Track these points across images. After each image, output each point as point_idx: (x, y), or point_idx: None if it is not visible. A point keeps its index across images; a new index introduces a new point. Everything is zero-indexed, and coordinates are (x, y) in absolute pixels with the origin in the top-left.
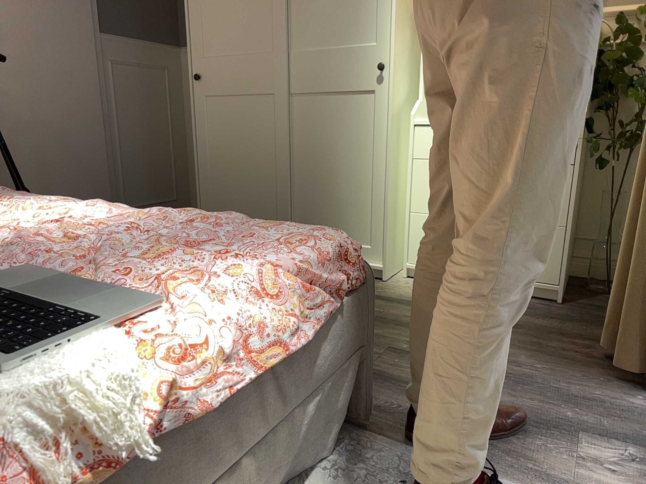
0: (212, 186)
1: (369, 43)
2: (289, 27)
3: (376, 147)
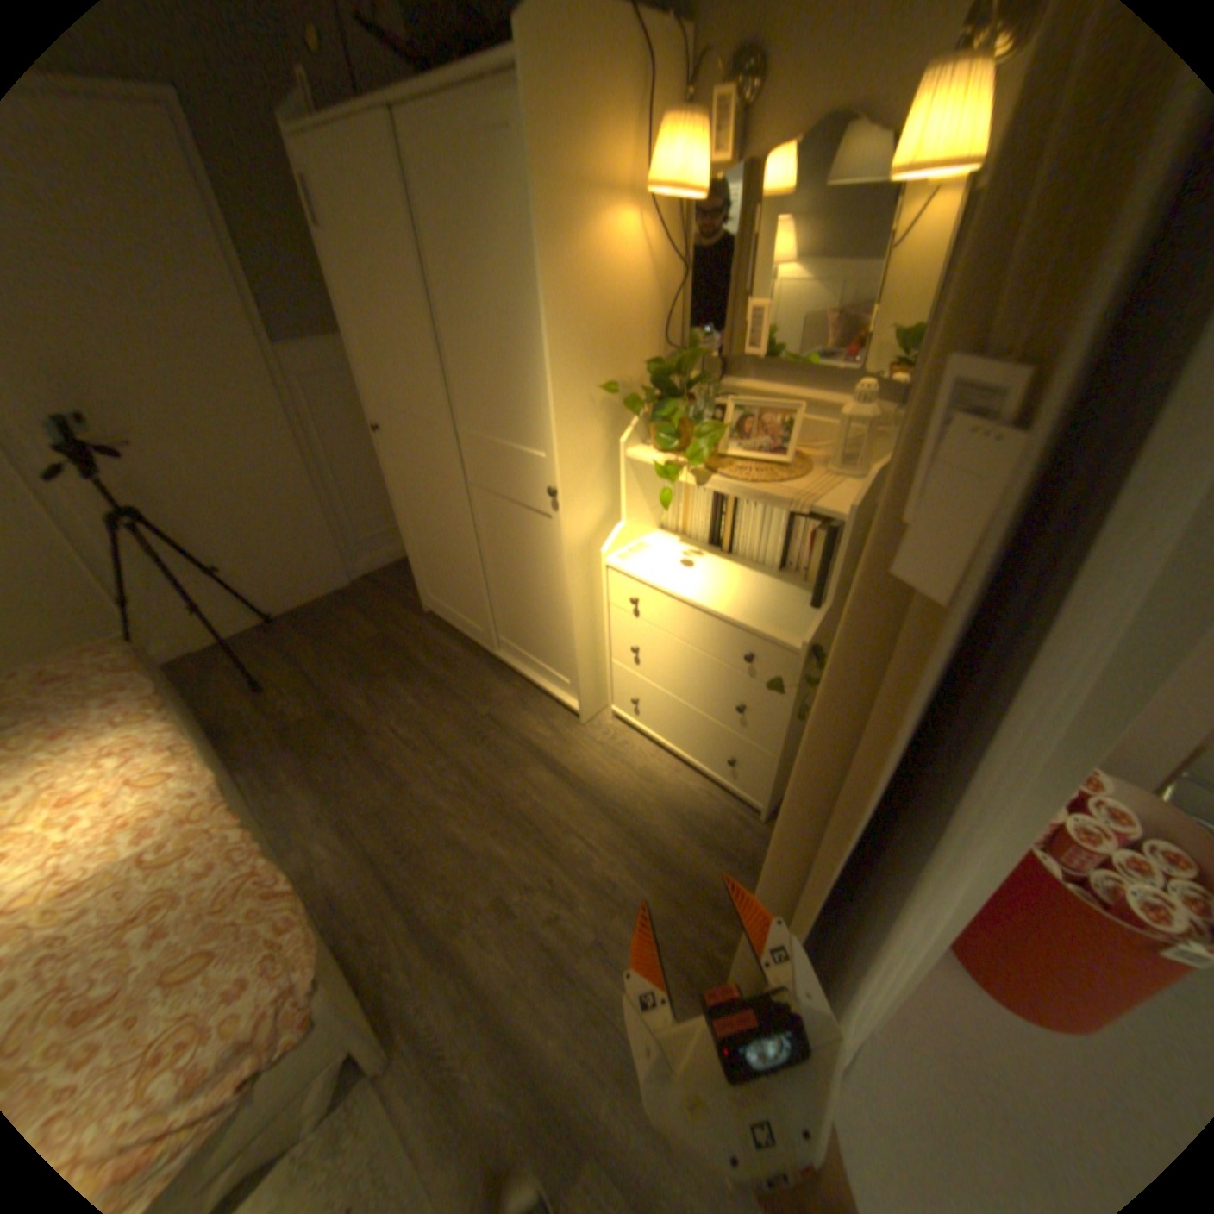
0: (421, 556)
1: (540, 452)
2: (452, 396)
3: (563, 585)
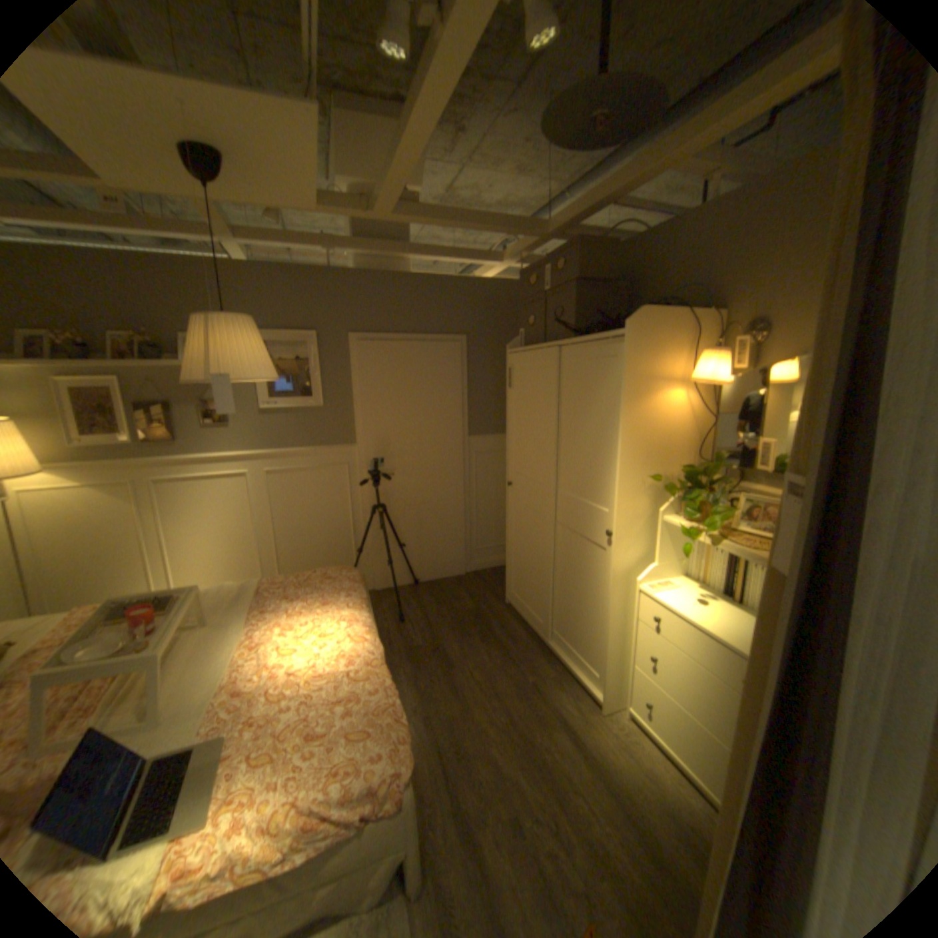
0: (514, 563)
1: (605, 508)
2: (558, 471)
3: (606, 597)
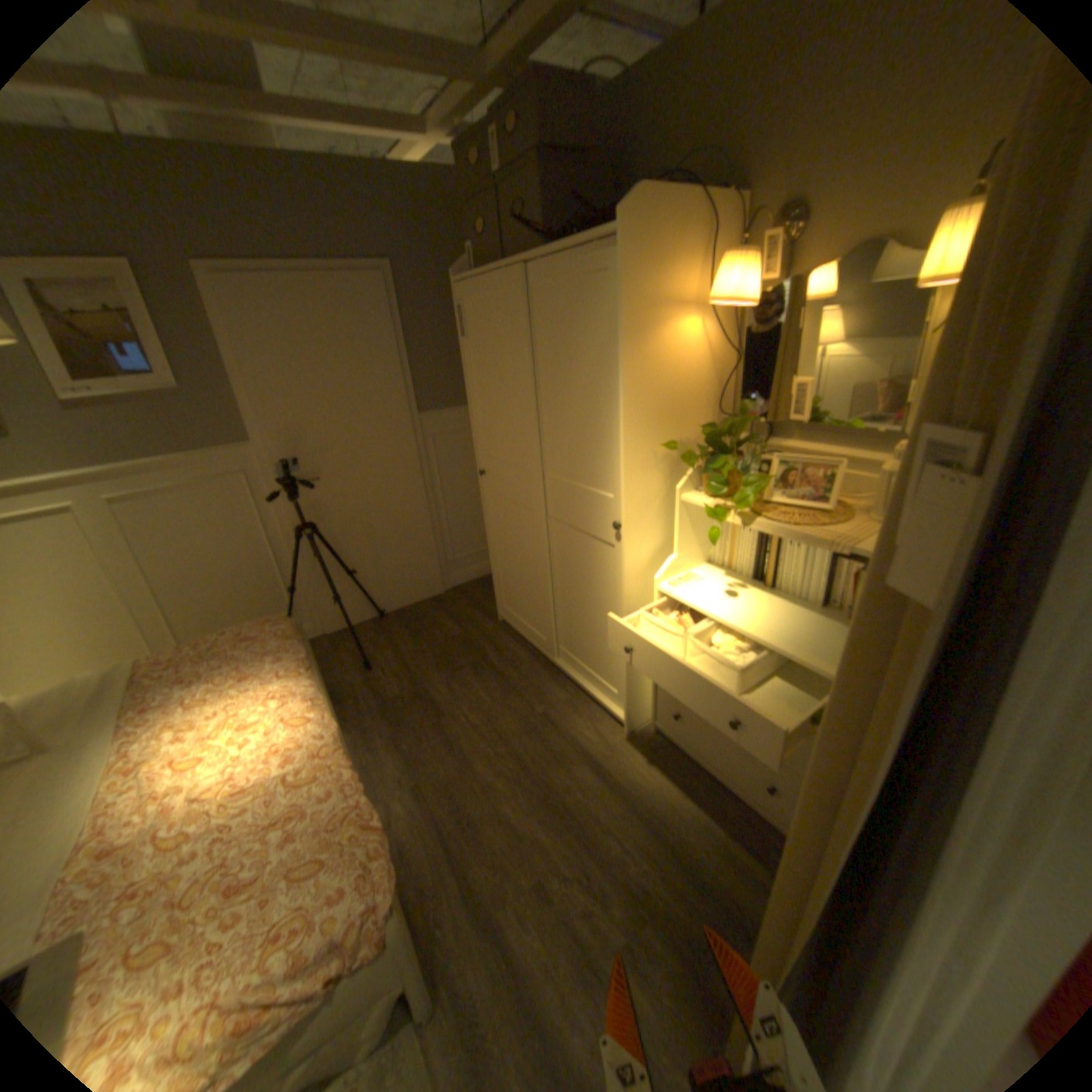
0: (502, 573)
1: (608, 494)
2: (543, 450)
3: (618, 604)
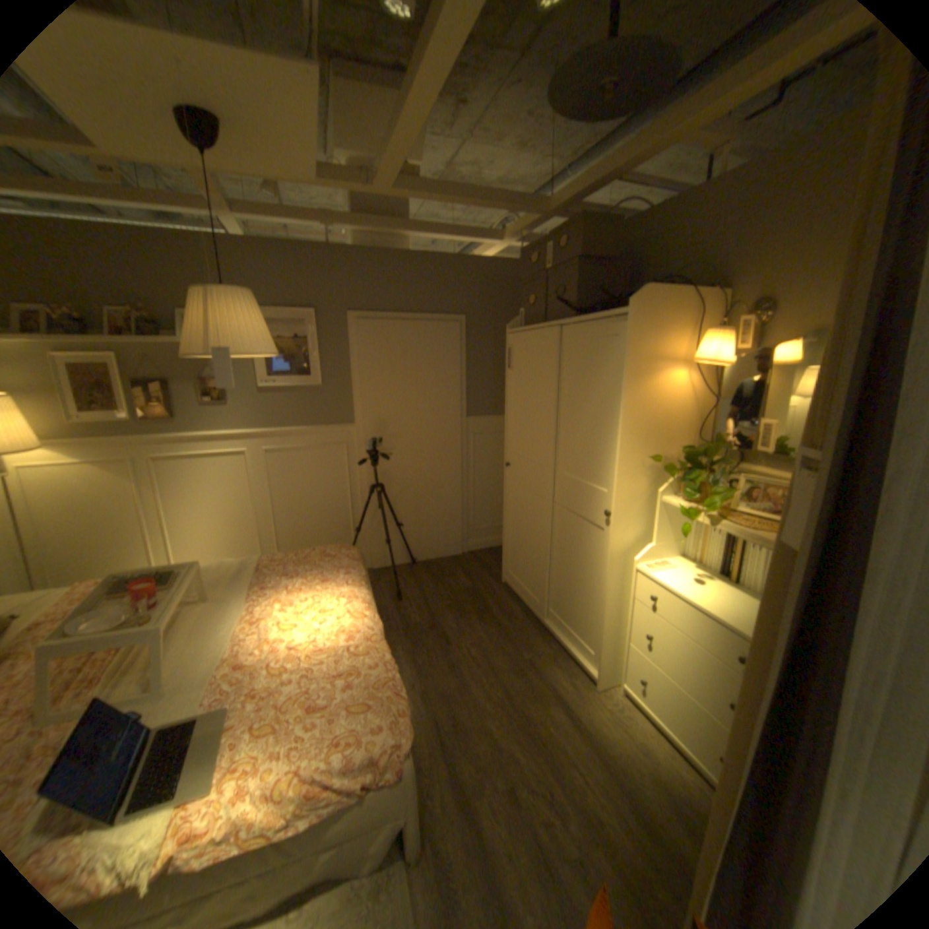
0: (510, 543)
1: (604, 488)
2: (557, 452)
3: (603, 576)
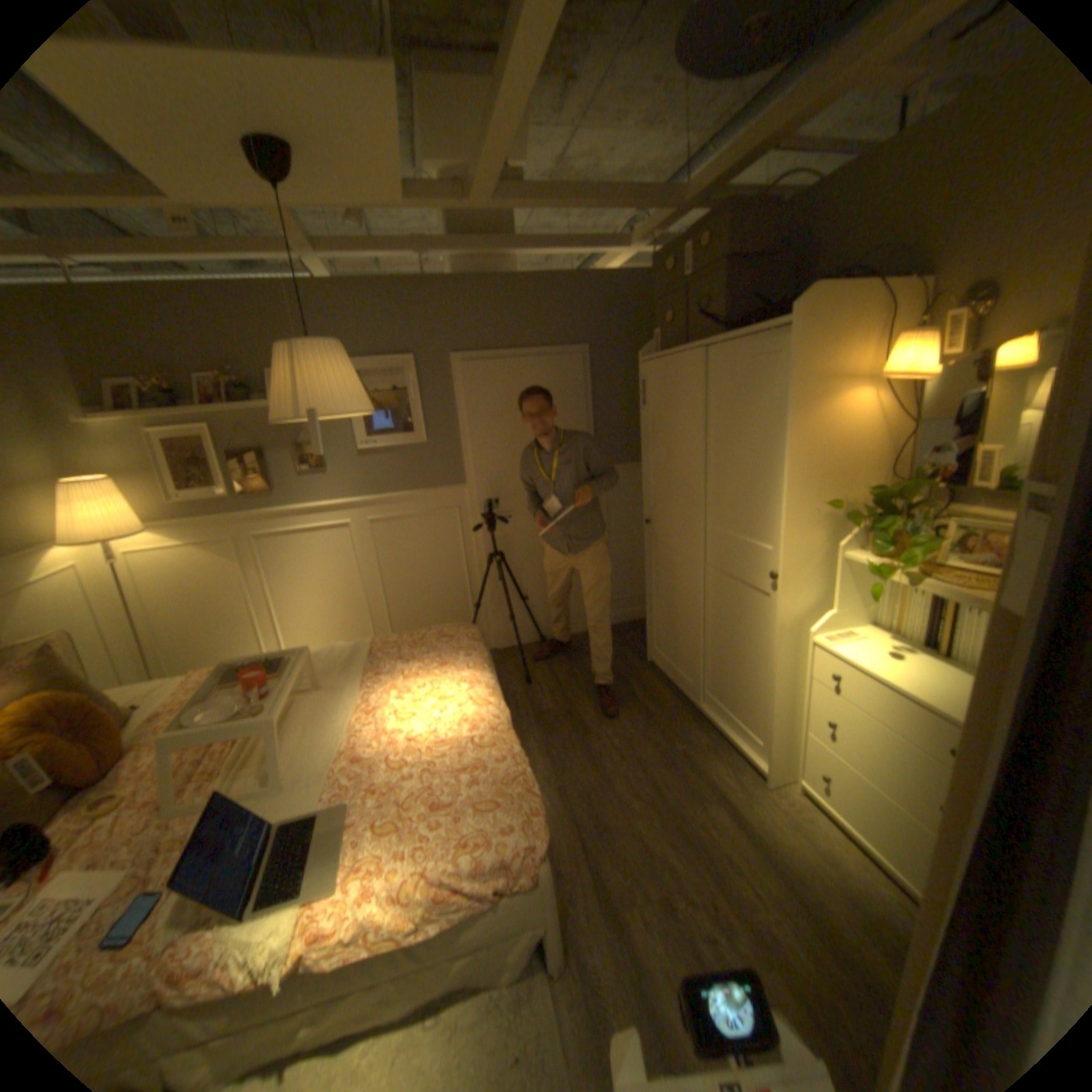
0: (655, 614)
1: (767, 545)
2: (707, 503)
3: (770, 652)
